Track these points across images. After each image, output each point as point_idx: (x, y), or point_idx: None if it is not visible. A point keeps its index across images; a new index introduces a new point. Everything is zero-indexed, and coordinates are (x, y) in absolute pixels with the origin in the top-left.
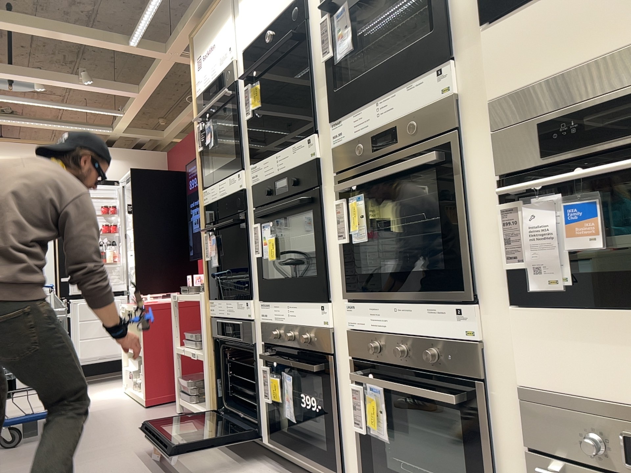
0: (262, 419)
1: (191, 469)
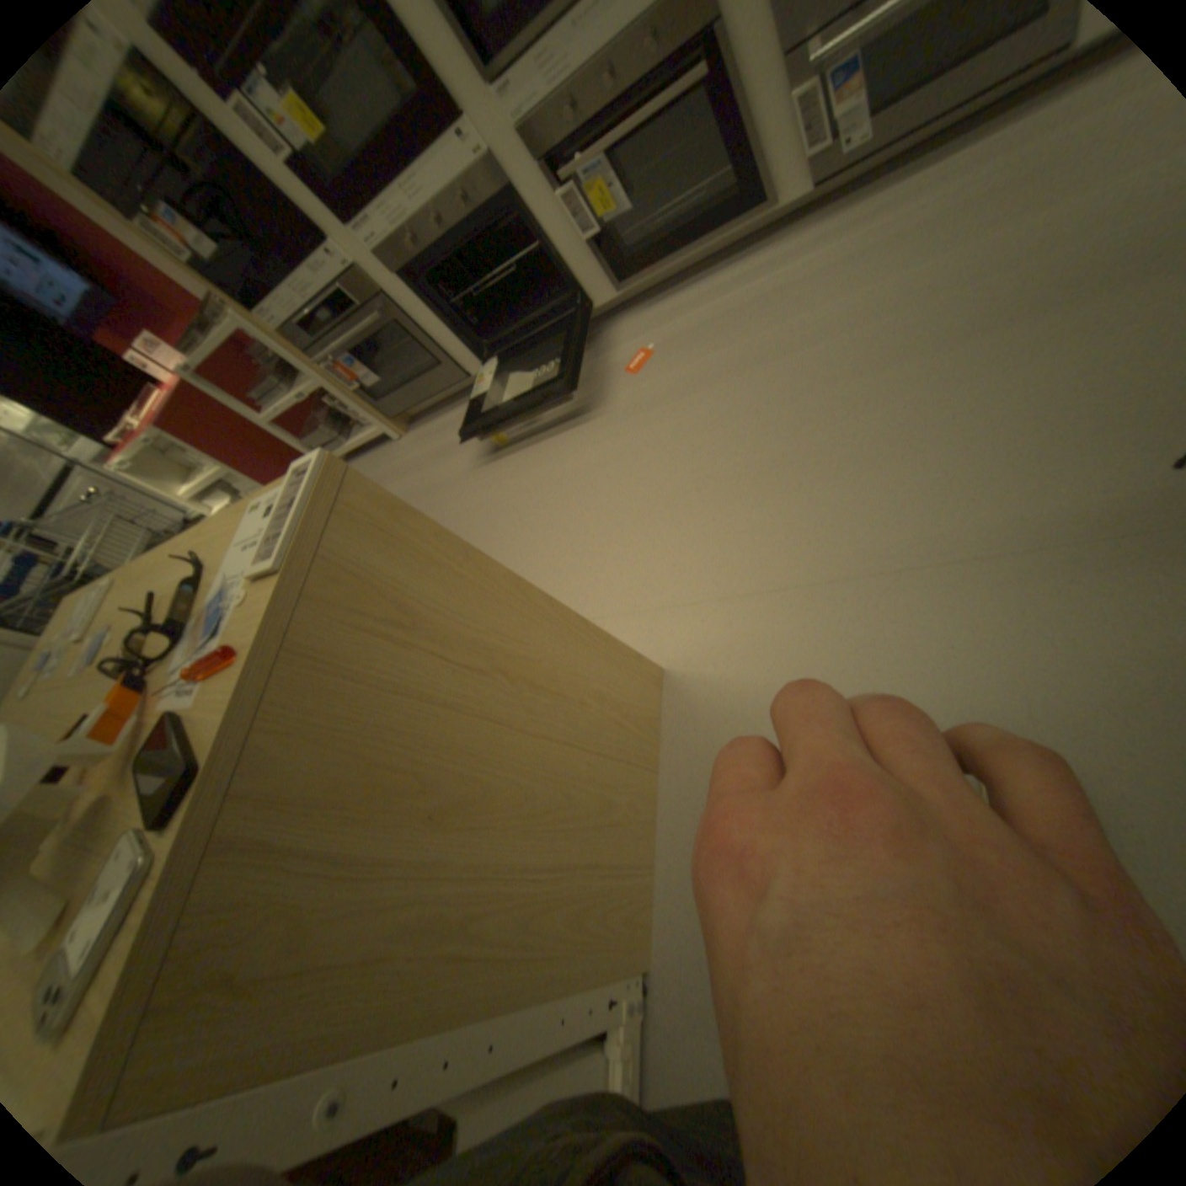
0: (456, 356)
1: (446, 454)
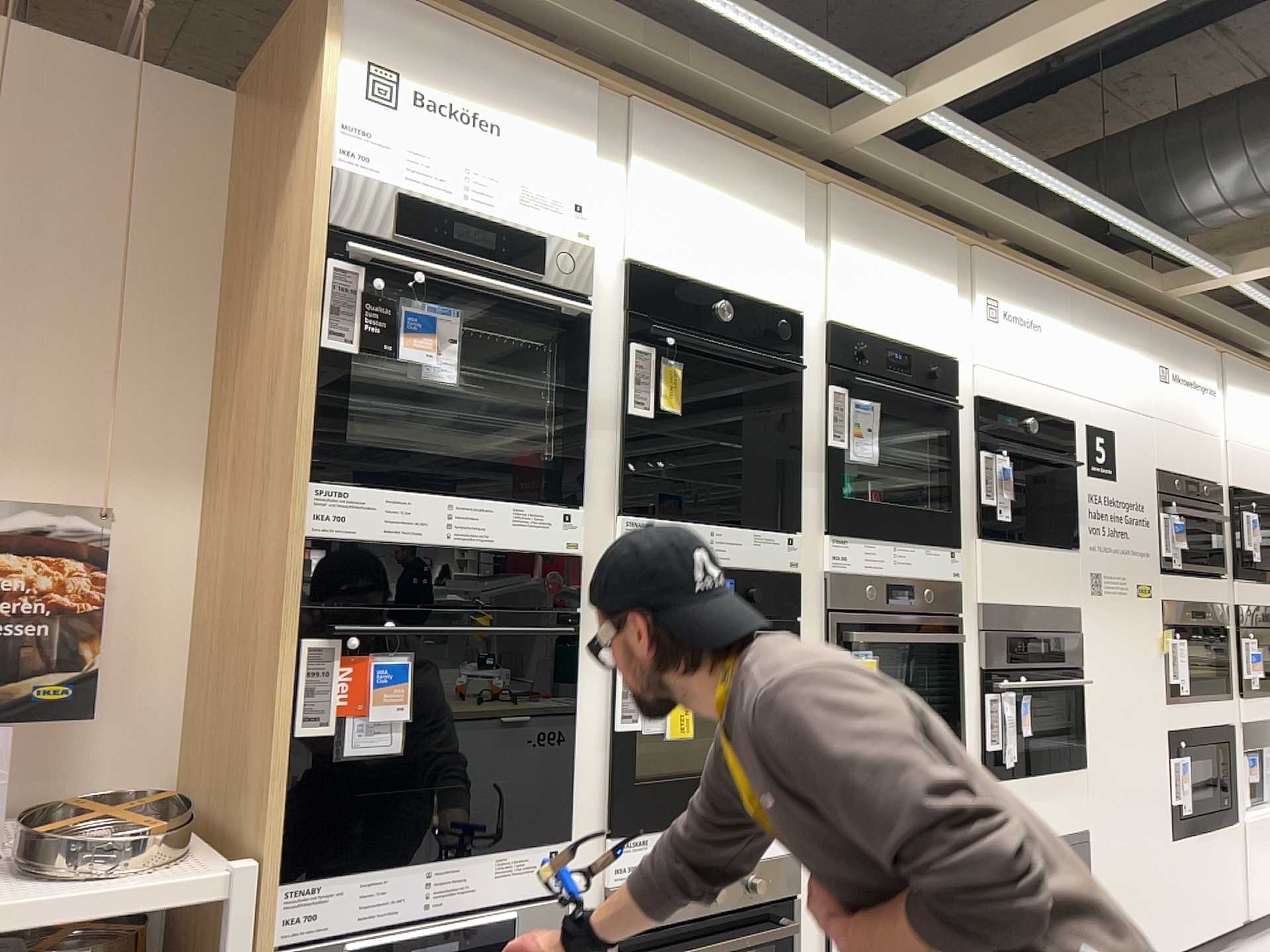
0: None
1: None
